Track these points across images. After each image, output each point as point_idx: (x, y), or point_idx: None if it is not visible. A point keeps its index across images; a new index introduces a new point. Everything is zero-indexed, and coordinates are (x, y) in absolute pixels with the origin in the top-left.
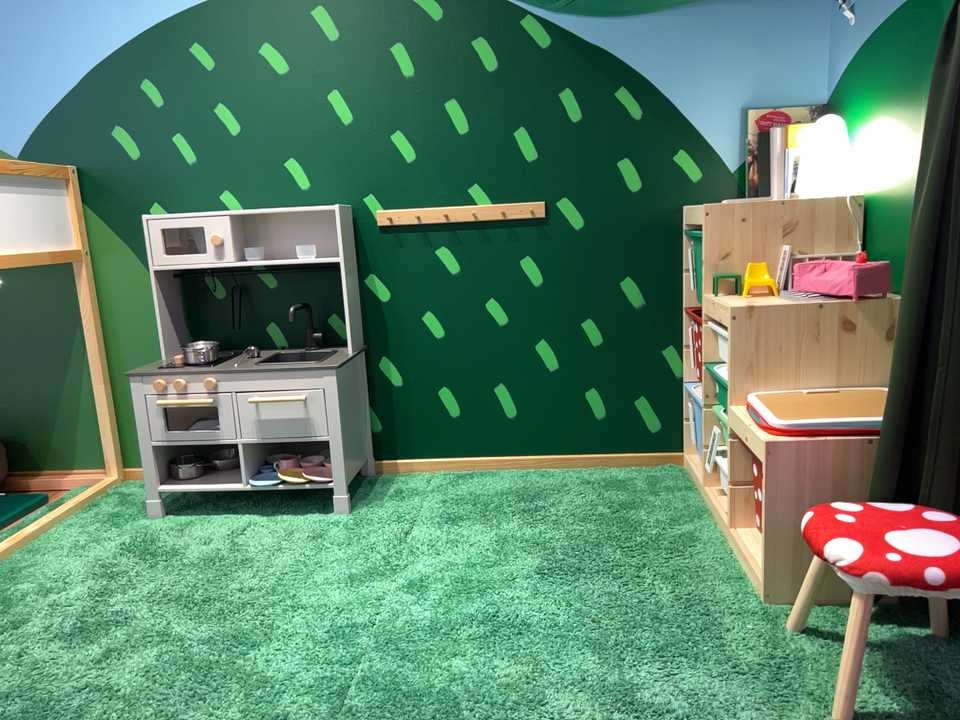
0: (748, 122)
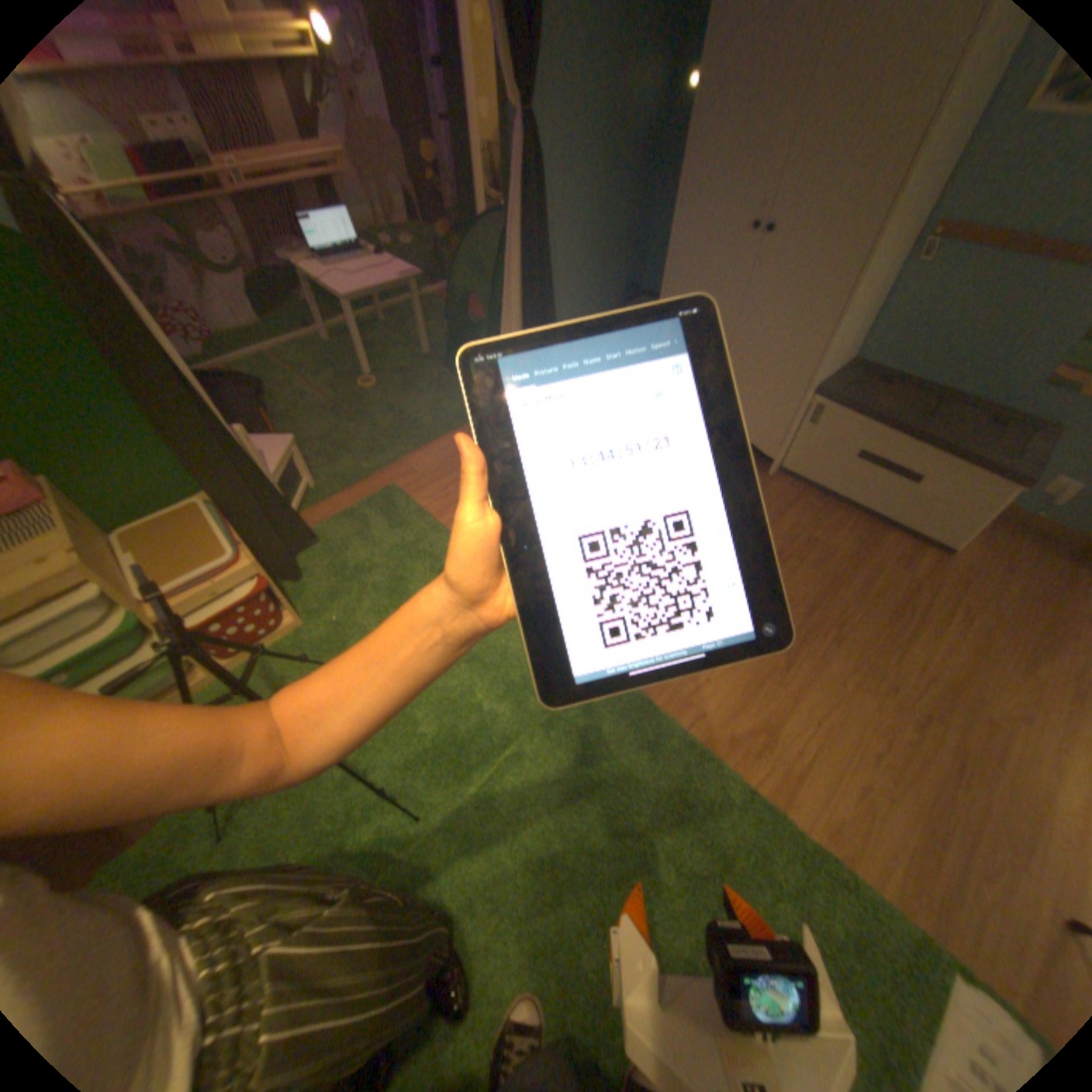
0: None
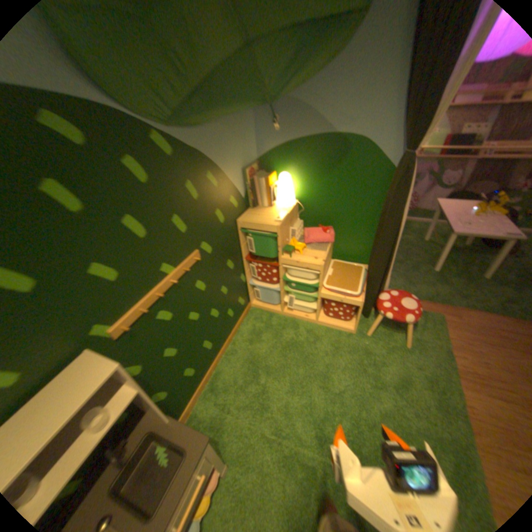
0: (246, 174)
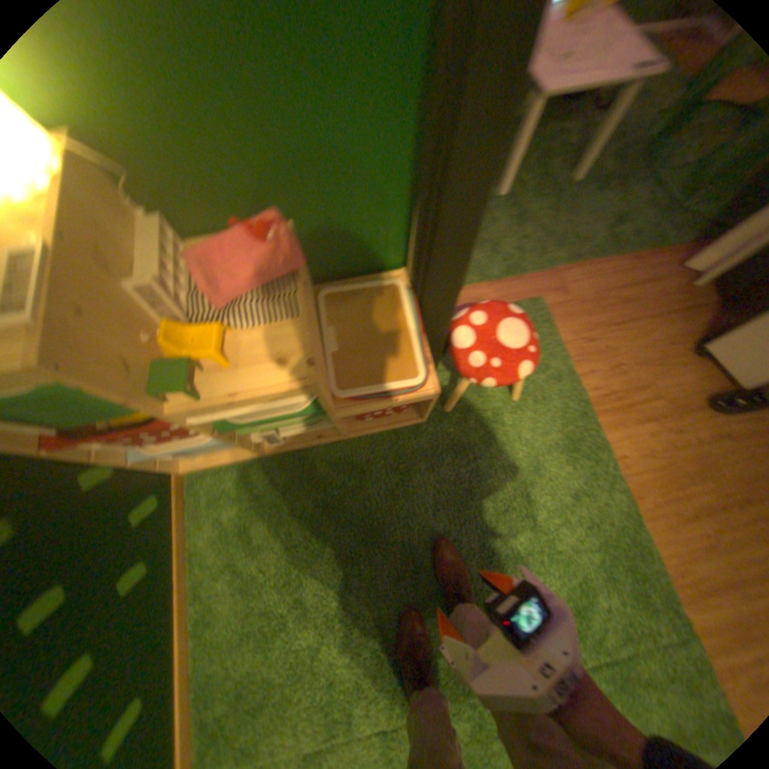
0: None
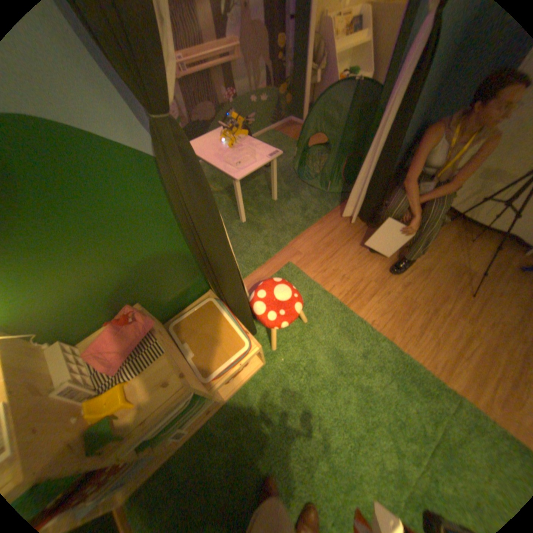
0: None
